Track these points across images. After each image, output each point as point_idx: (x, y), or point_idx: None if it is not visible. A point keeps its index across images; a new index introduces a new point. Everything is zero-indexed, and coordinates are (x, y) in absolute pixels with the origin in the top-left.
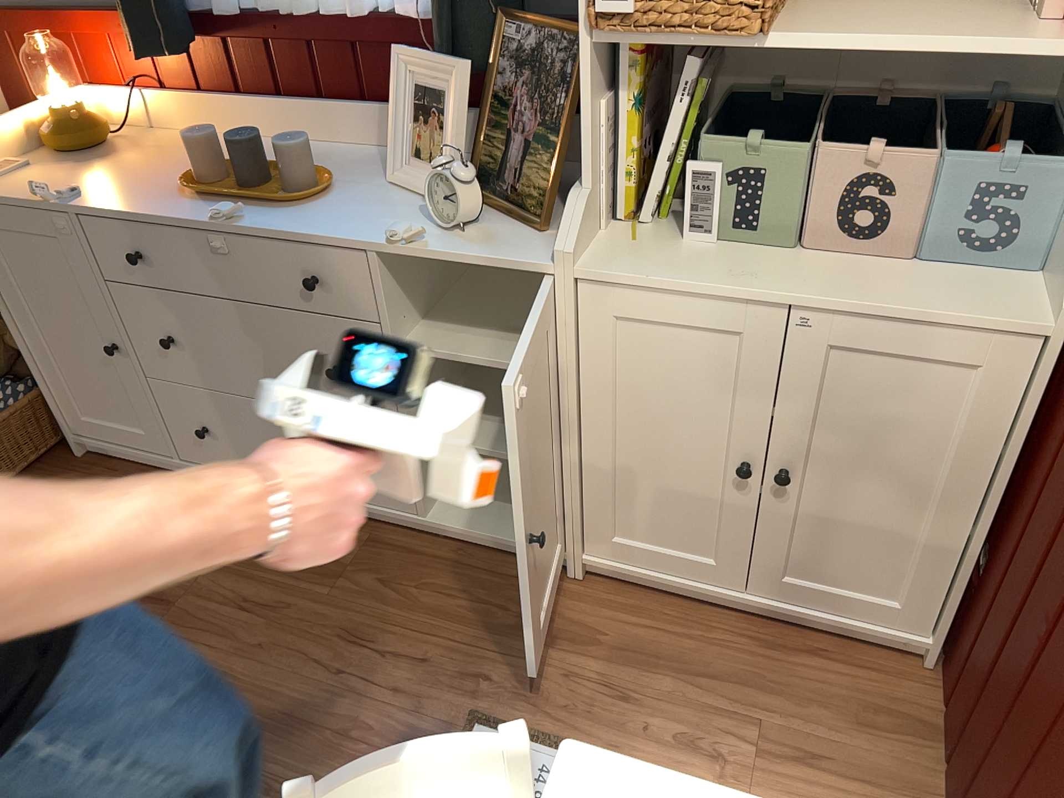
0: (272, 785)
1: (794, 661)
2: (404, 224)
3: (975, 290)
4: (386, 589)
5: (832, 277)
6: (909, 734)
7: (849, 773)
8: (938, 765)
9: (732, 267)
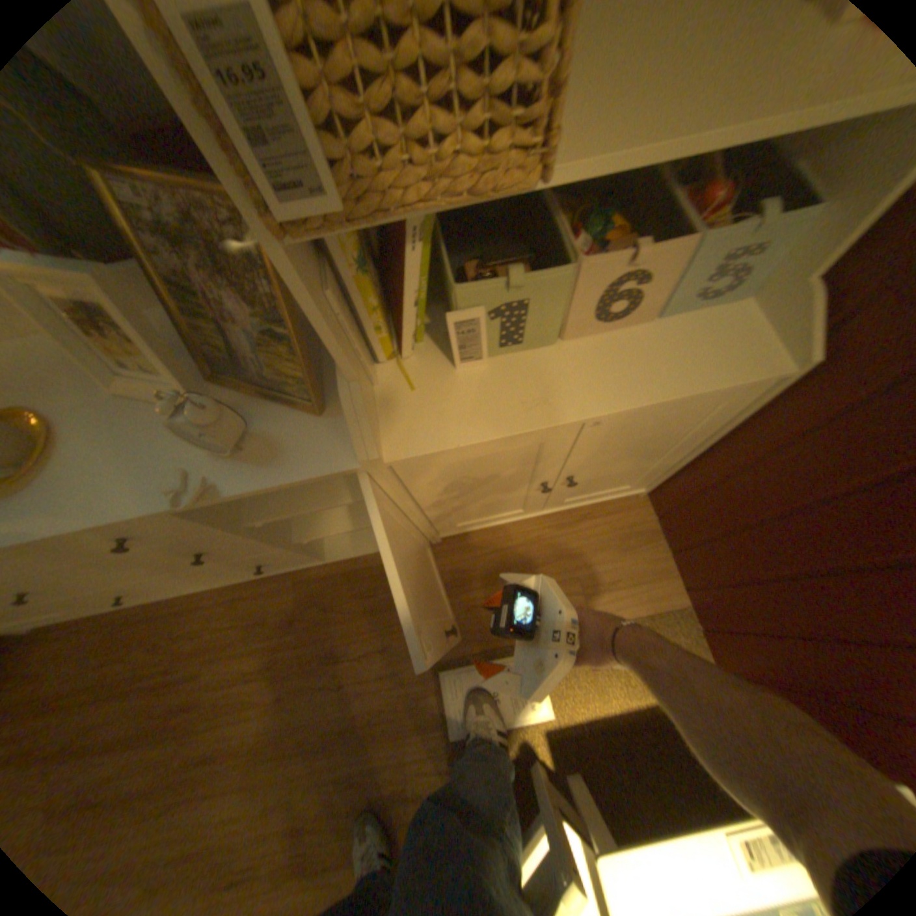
0: (349, 791)
1: (579, 534)
2: (163, 460)
3: (723, 339)
4: (328, 620)
5: (608, 369)
6: (651, 547)
7: (634, 588)
8: (671, 559)
9: (520, 393)
